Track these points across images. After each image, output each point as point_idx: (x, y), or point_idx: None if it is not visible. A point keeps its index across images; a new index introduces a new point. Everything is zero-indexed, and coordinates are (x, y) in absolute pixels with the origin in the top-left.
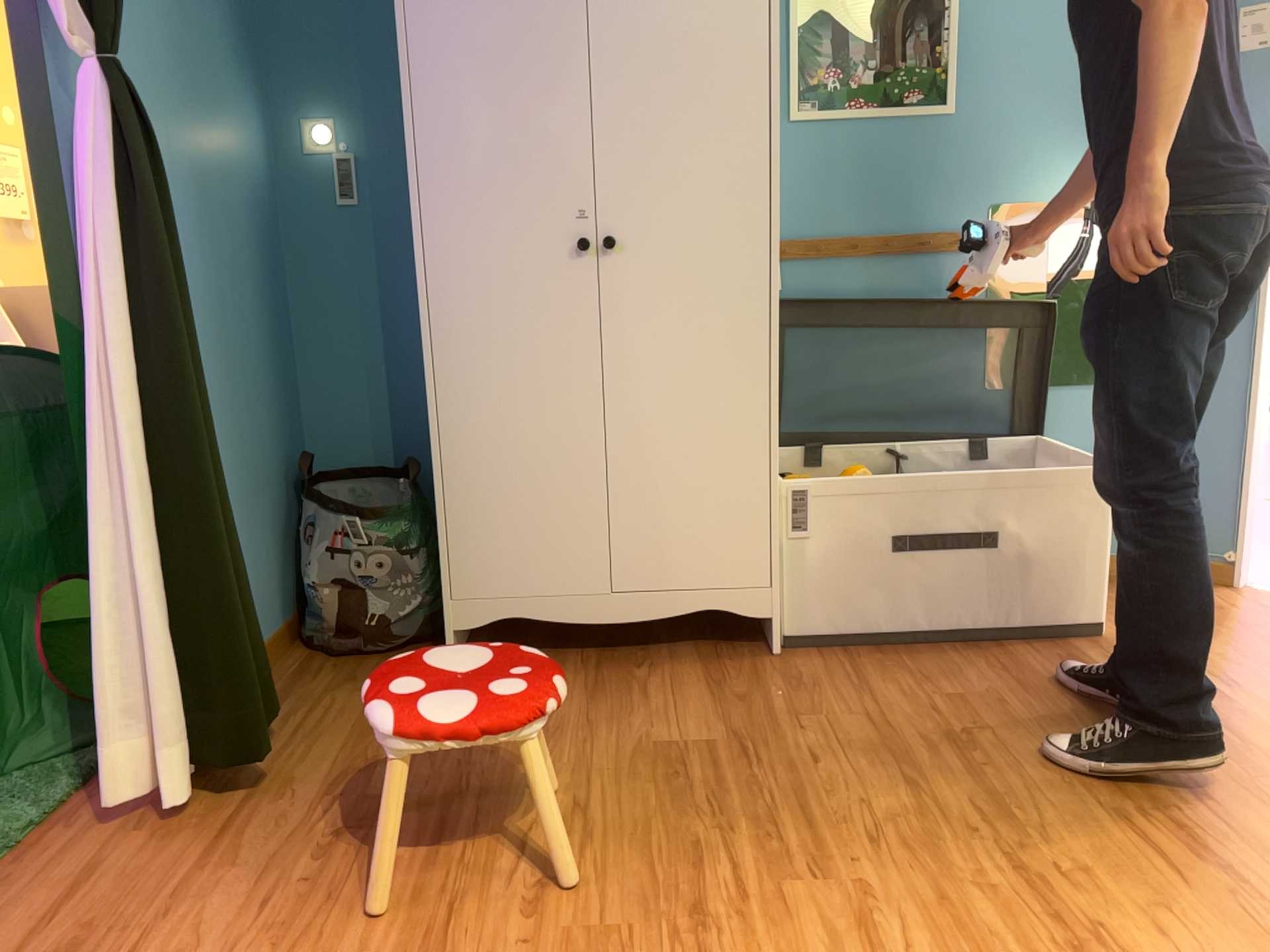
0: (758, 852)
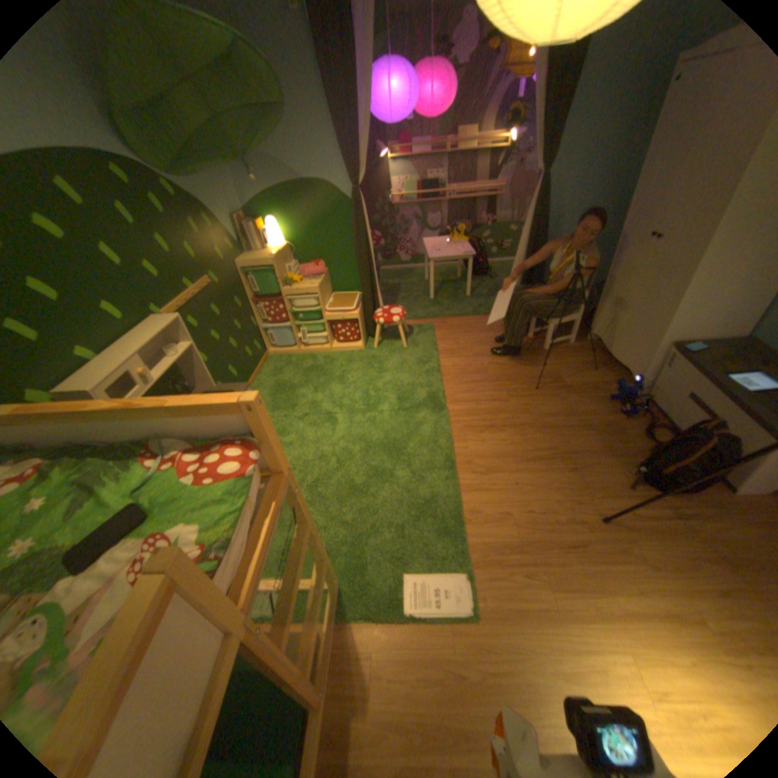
0: (517, 392)
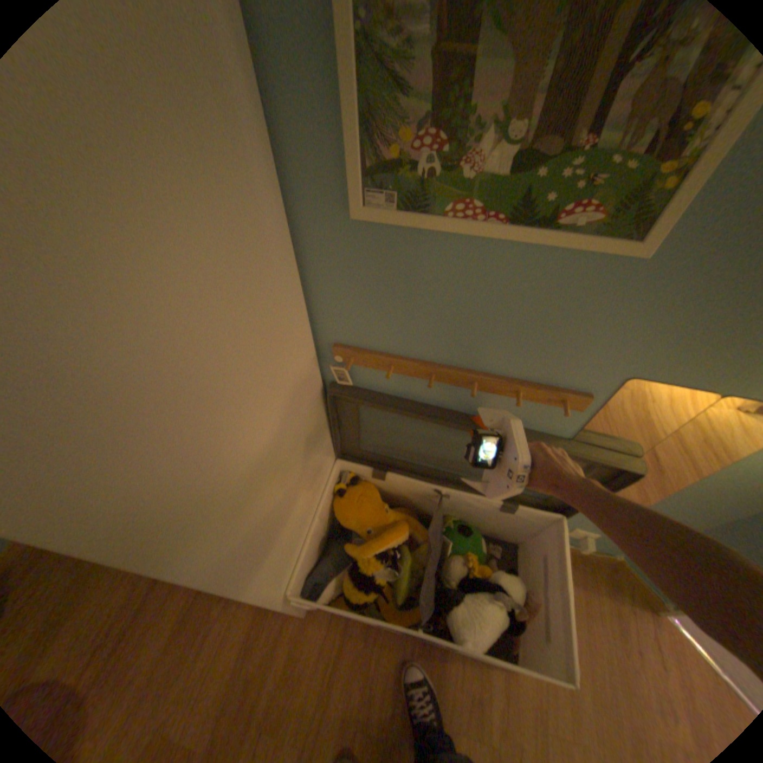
0: None
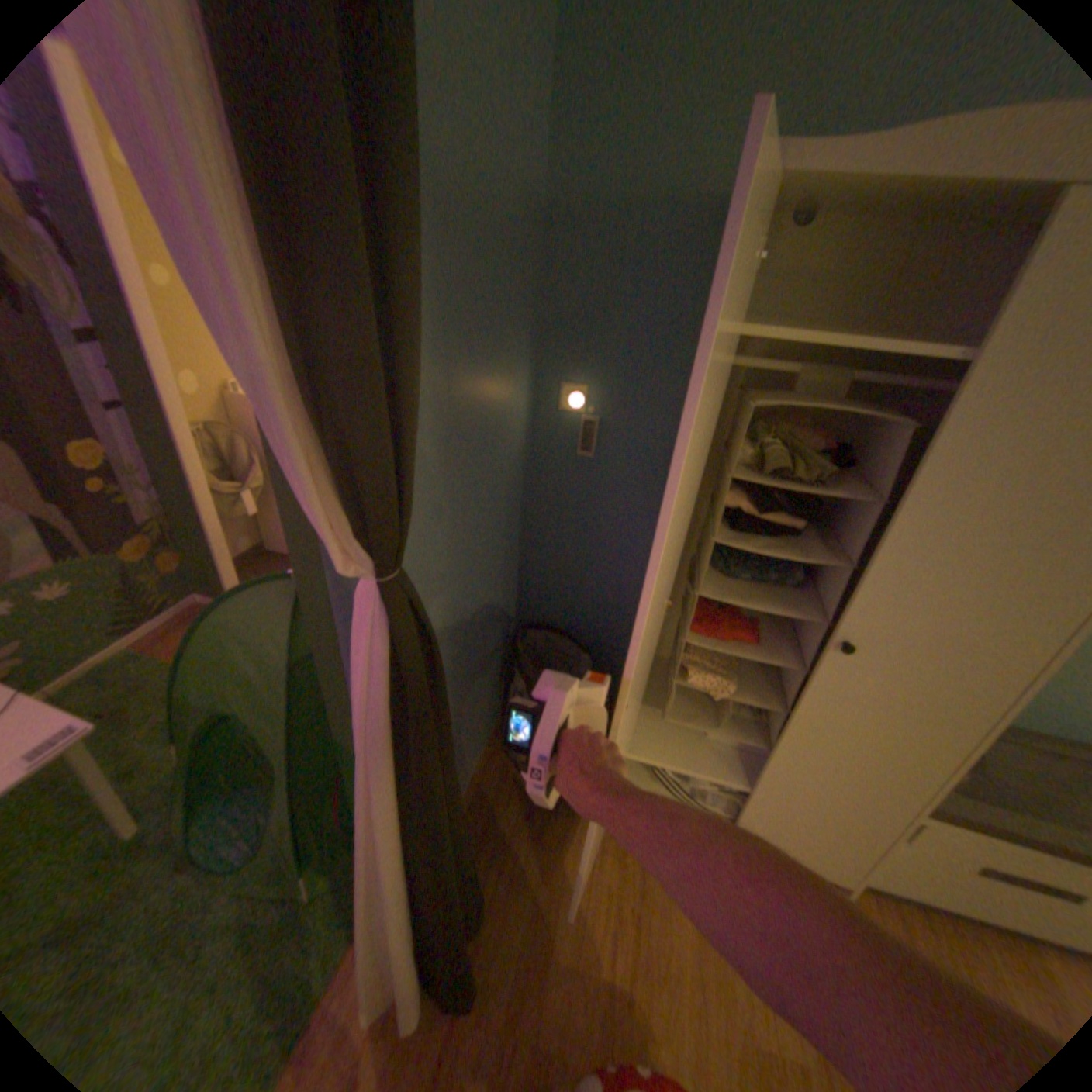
0: None
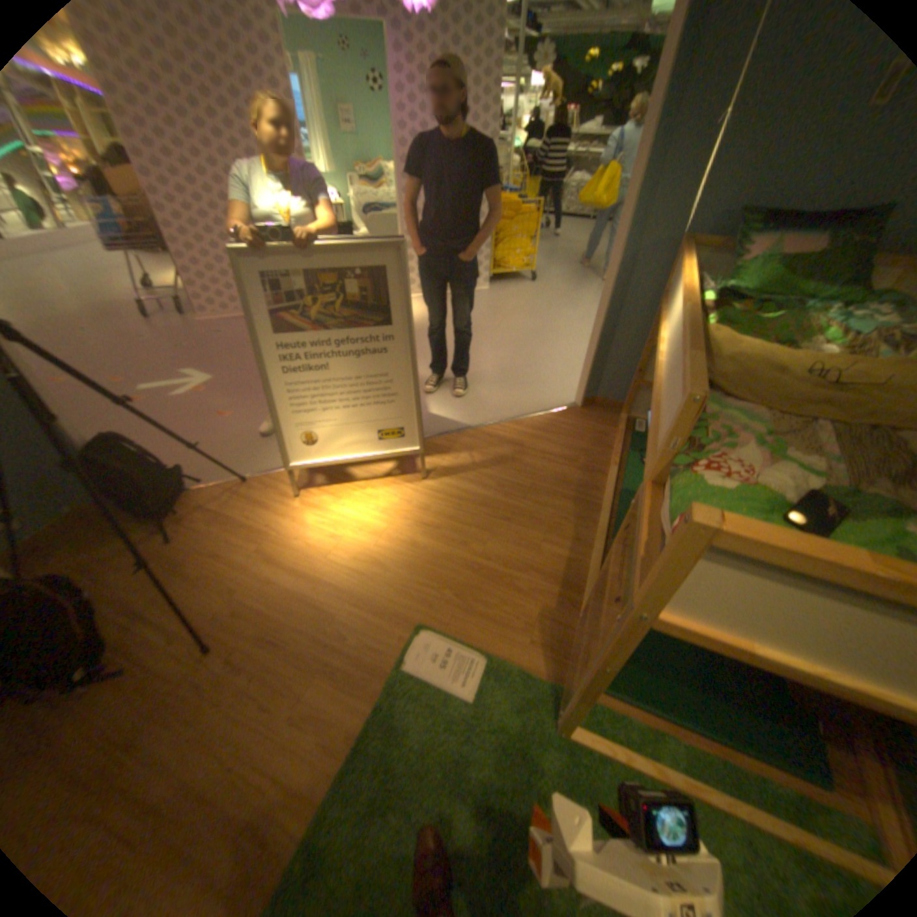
0: None
